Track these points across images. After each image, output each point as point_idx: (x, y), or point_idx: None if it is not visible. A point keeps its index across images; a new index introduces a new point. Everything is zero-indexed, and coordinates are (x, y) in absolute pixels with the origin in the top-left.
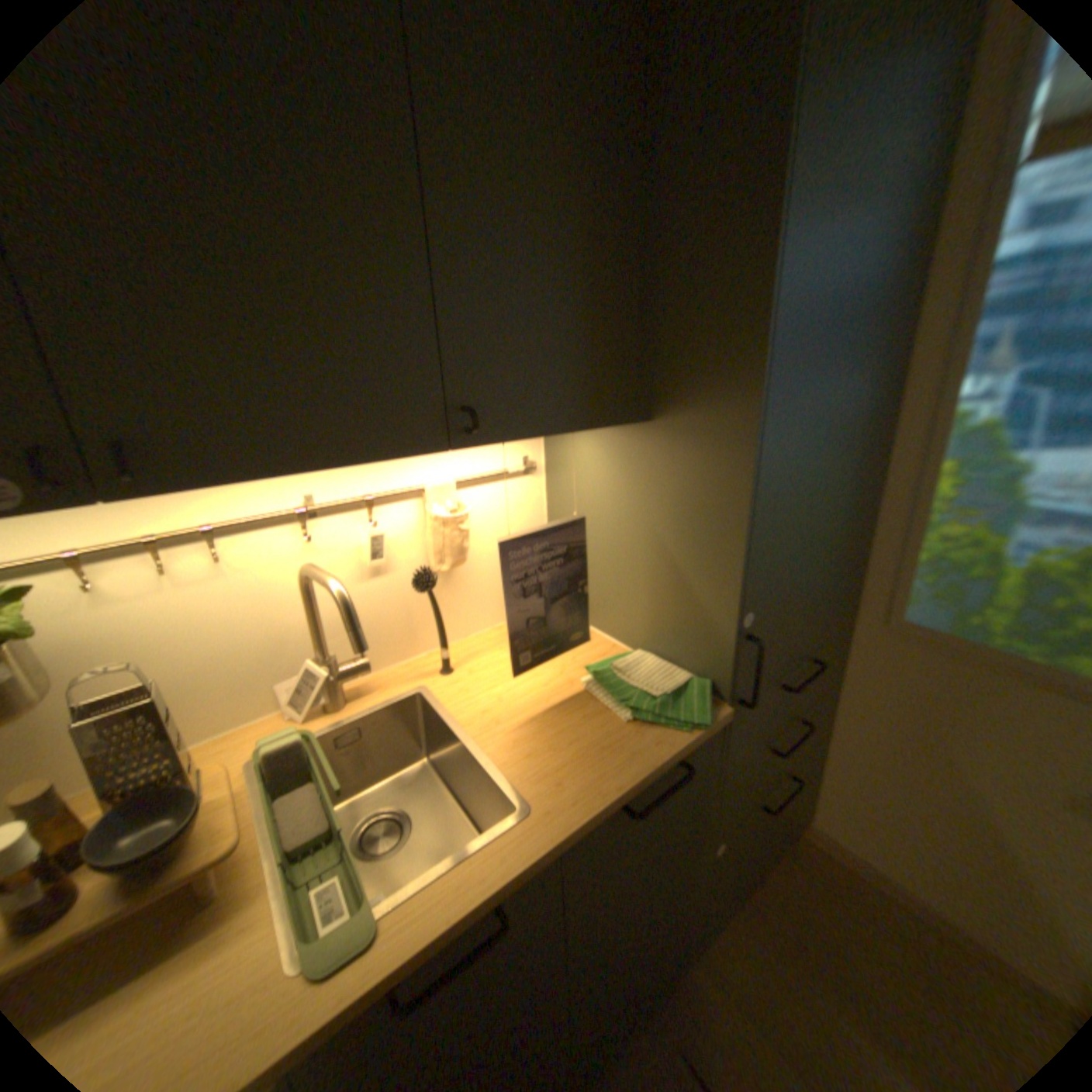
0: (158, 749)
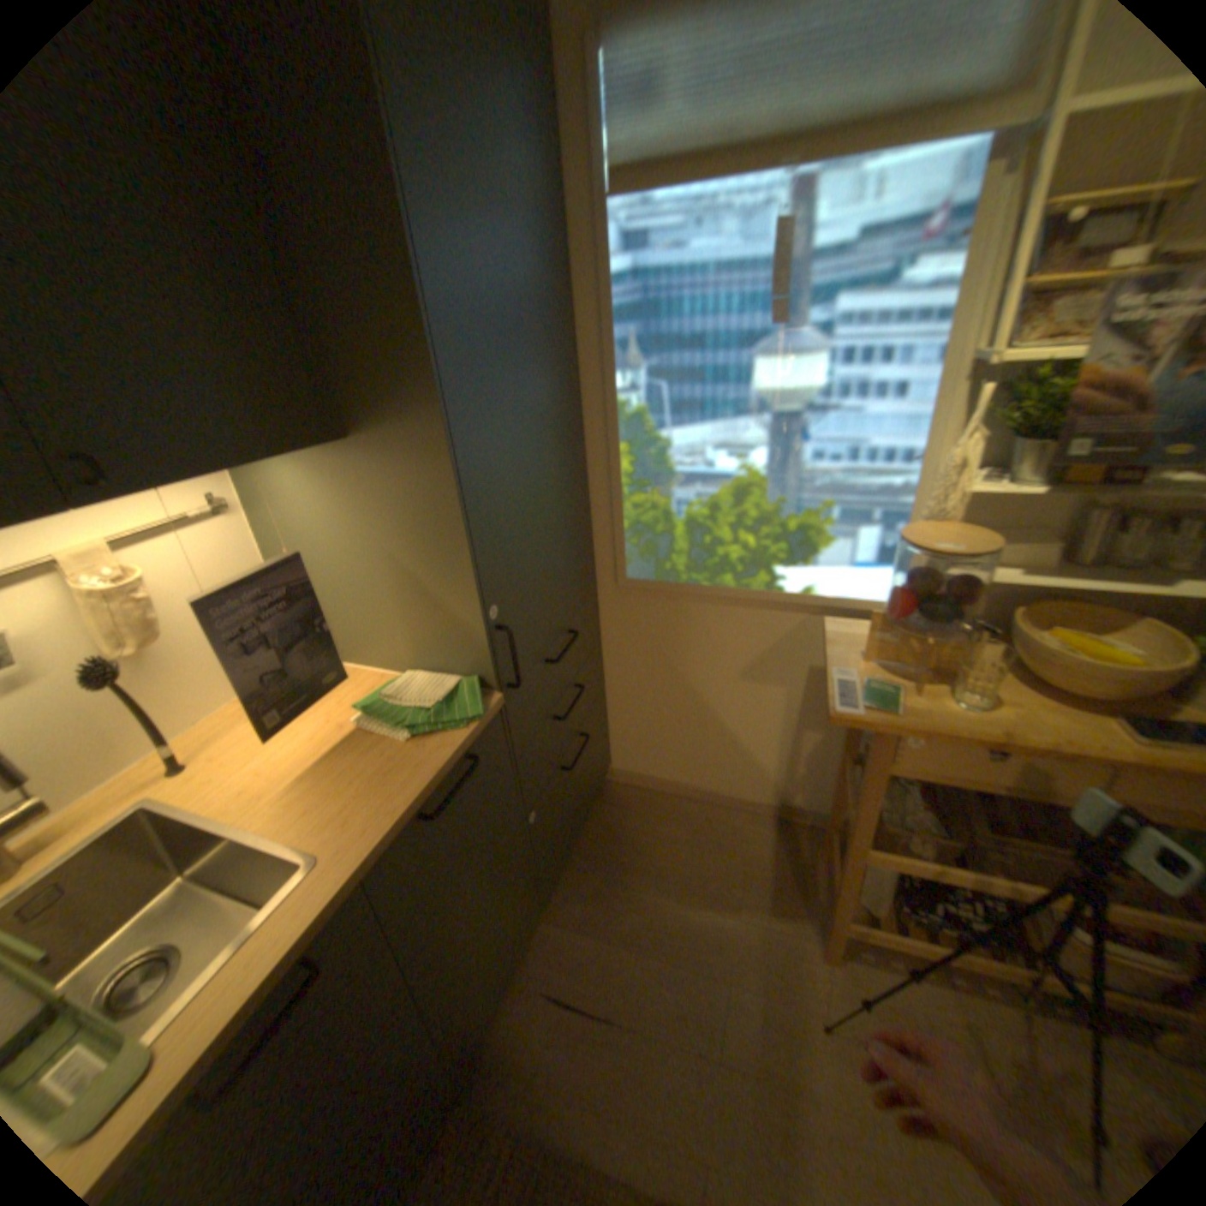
0: None
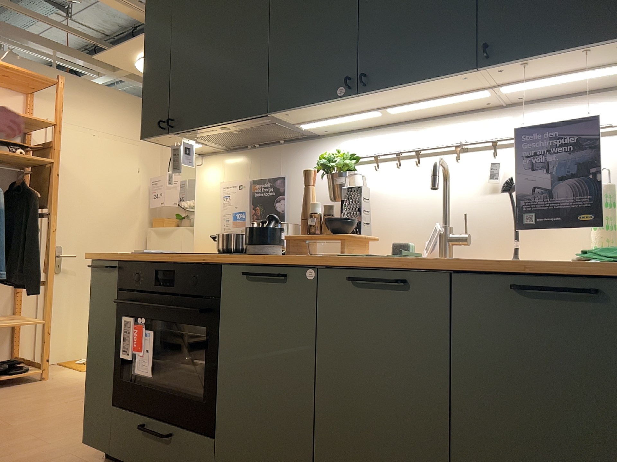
0: (360, 210)
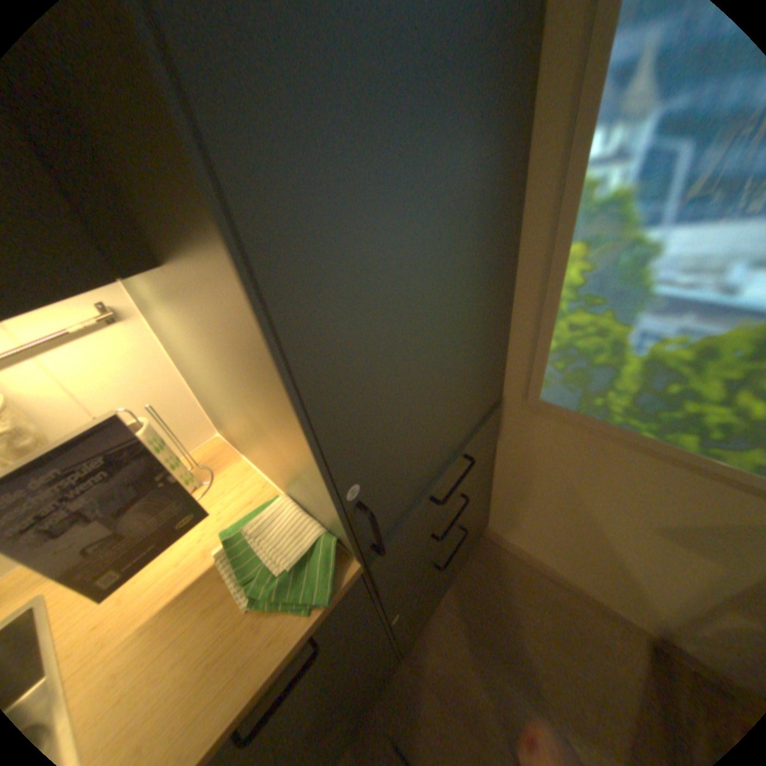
0: None
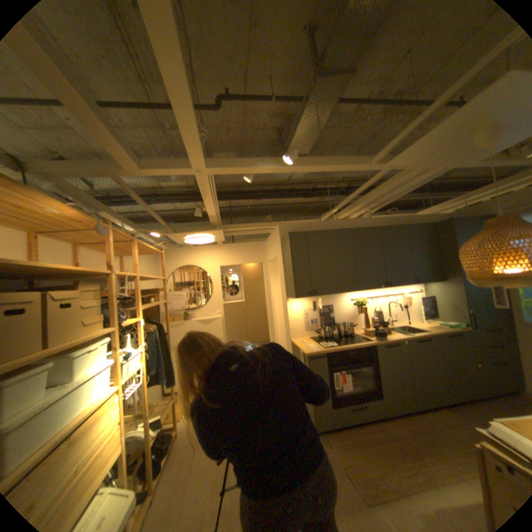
0: (381, 318)
